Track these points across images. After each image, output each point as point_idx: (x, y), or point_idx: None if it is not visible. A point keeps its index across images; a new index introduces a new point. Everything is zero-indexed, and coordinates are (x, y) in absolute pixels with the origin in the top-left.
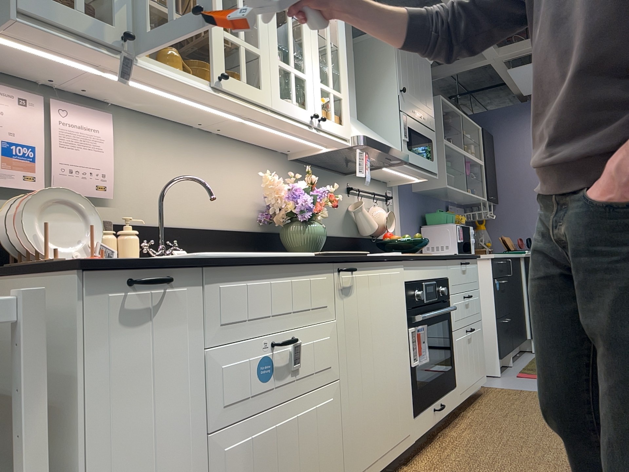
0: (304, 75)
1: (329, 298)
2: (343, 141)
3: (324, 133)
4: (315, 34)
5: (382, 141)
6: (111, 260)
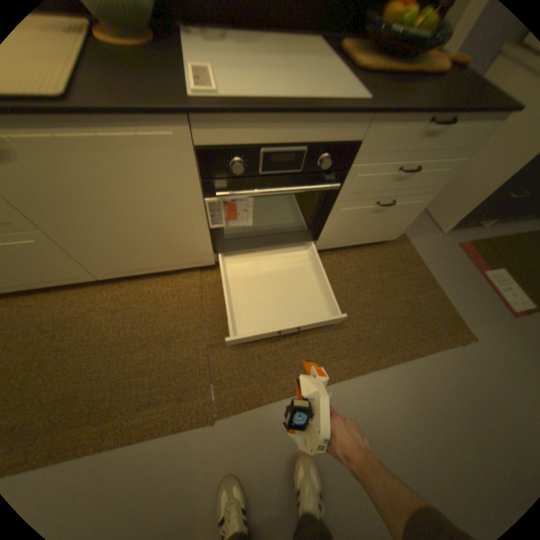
0: None
1: None
2: None
3: None
4: None
5: None
6: None
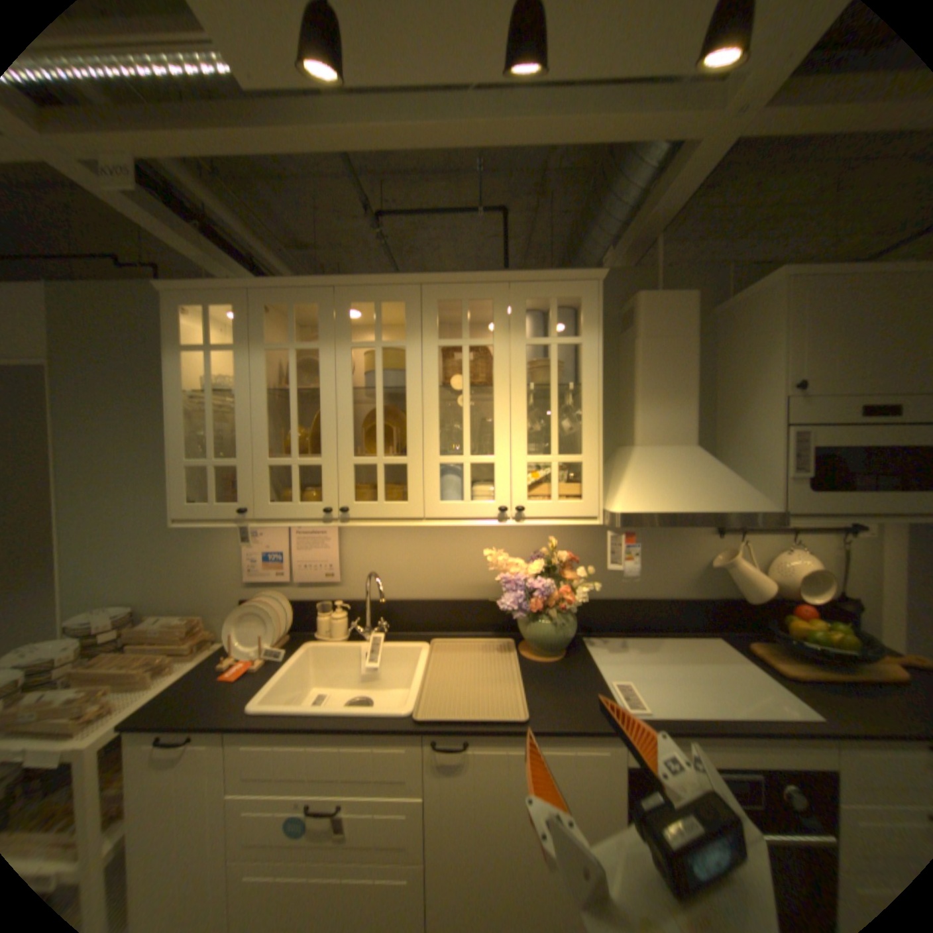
0: (489, 458)
1: (410, 774)
2: (582, 520)
3: (530, 522)
4: (519, 393)
5: (699, 498)
6: (160, 717)
